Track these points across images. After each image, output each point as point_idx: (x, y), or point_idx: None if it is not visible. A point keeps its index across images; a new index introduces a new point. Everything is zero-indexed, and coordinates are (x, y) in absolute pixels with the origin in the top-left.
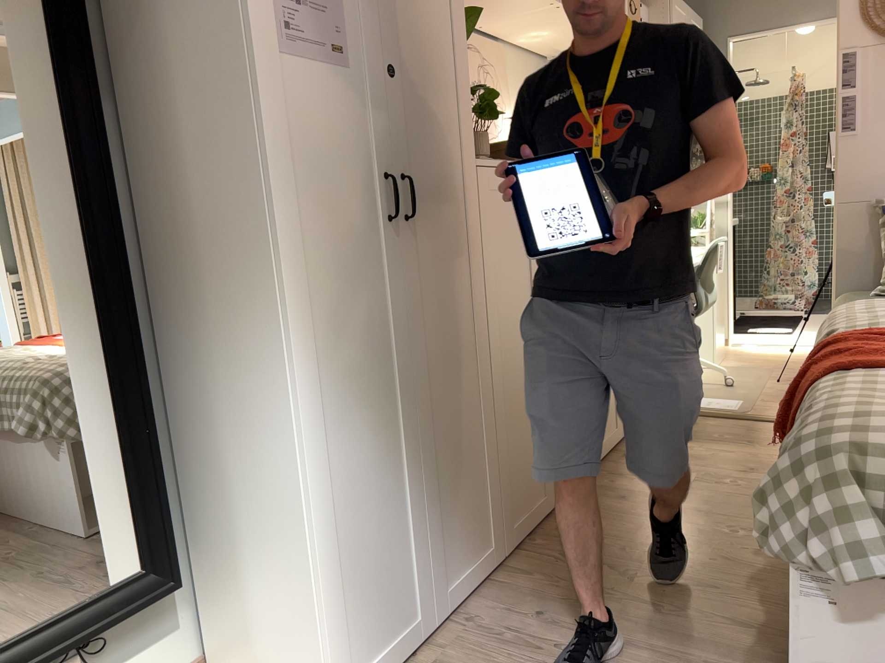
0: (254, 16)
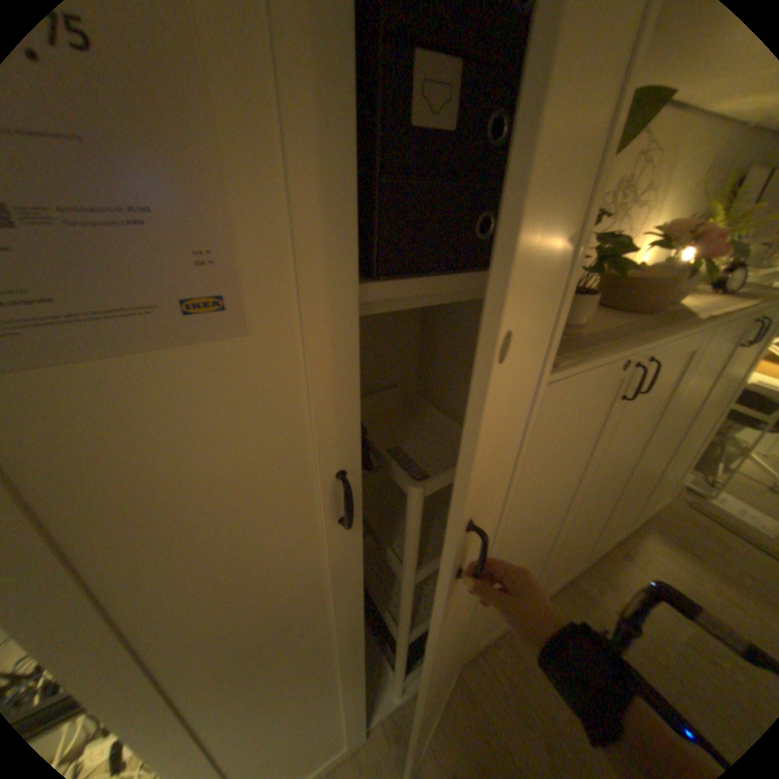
0: None
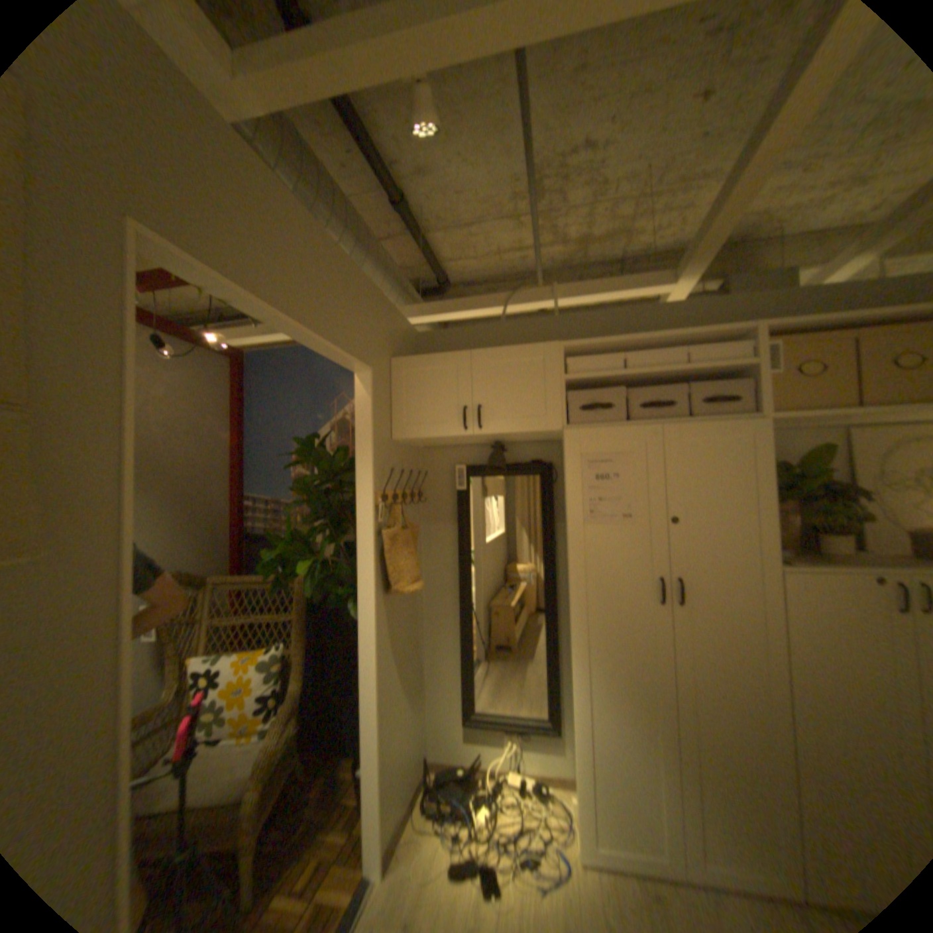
0: (572, 514)
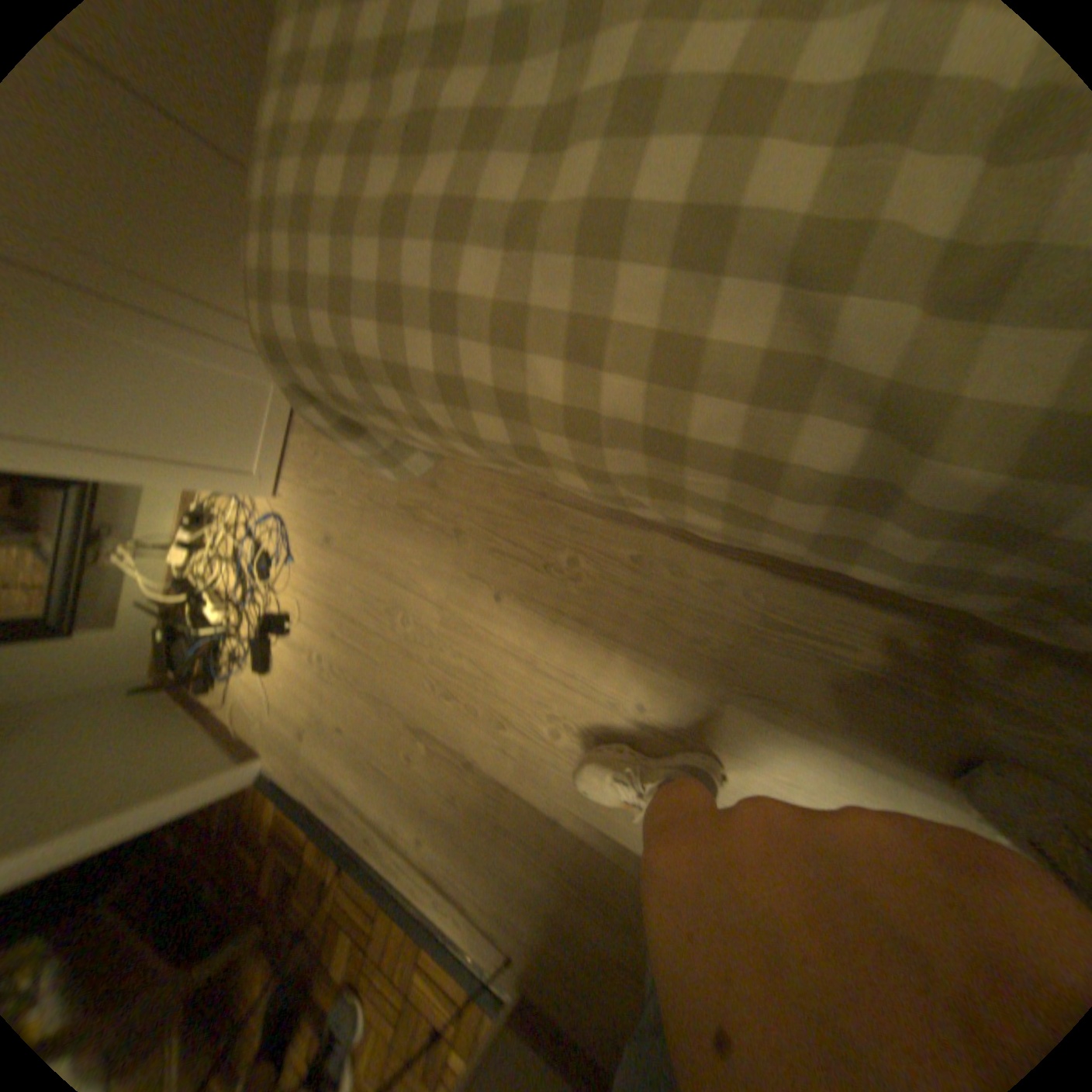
0: None
